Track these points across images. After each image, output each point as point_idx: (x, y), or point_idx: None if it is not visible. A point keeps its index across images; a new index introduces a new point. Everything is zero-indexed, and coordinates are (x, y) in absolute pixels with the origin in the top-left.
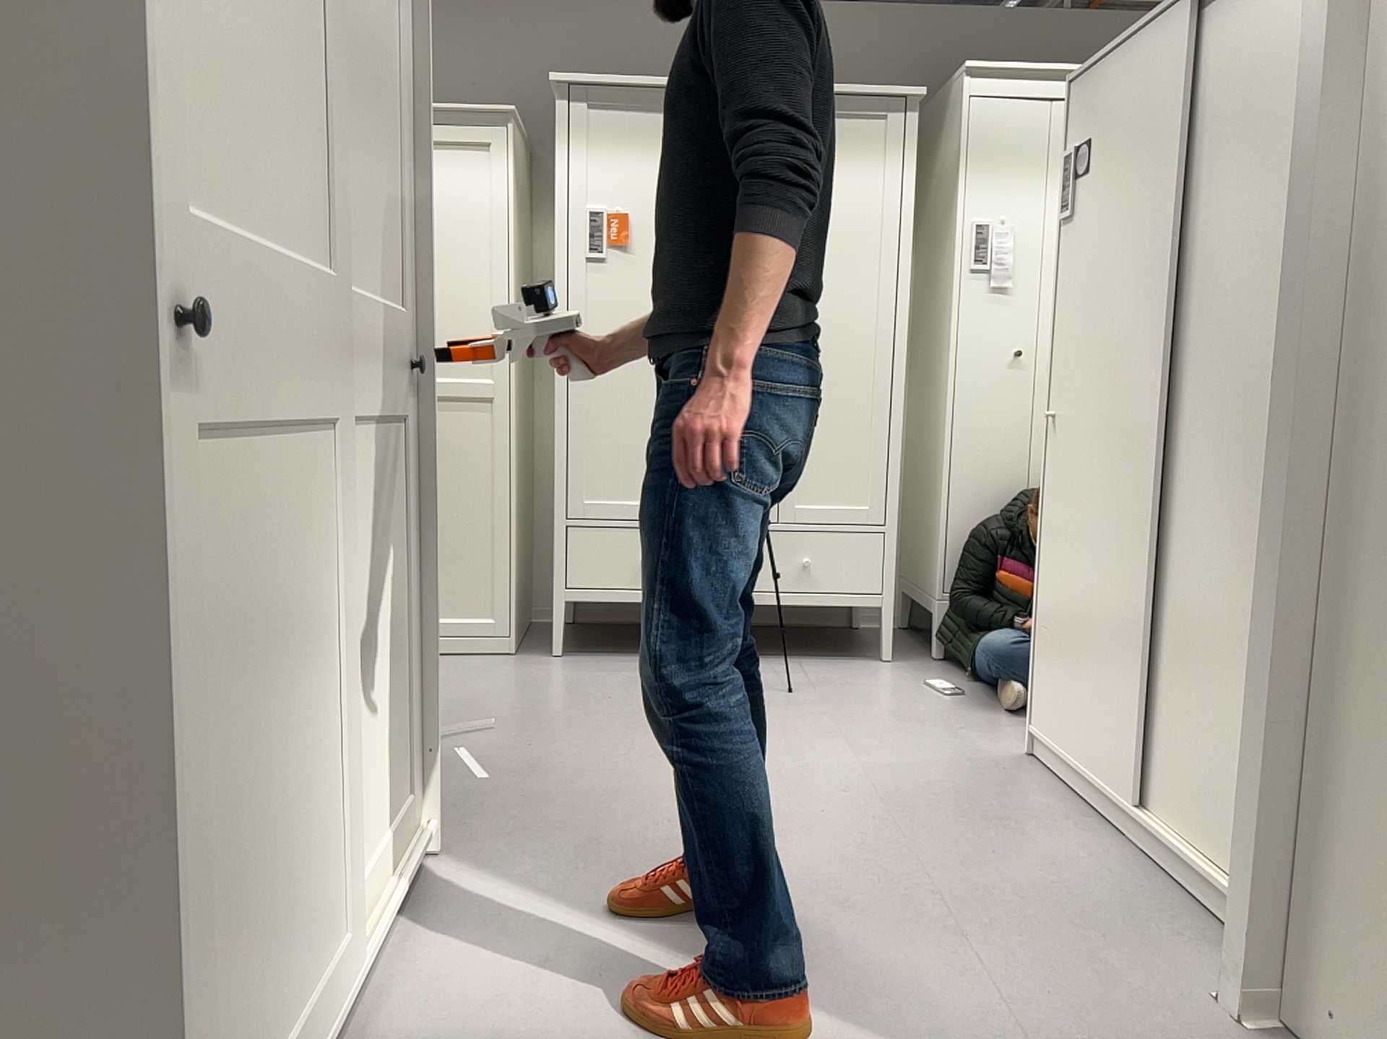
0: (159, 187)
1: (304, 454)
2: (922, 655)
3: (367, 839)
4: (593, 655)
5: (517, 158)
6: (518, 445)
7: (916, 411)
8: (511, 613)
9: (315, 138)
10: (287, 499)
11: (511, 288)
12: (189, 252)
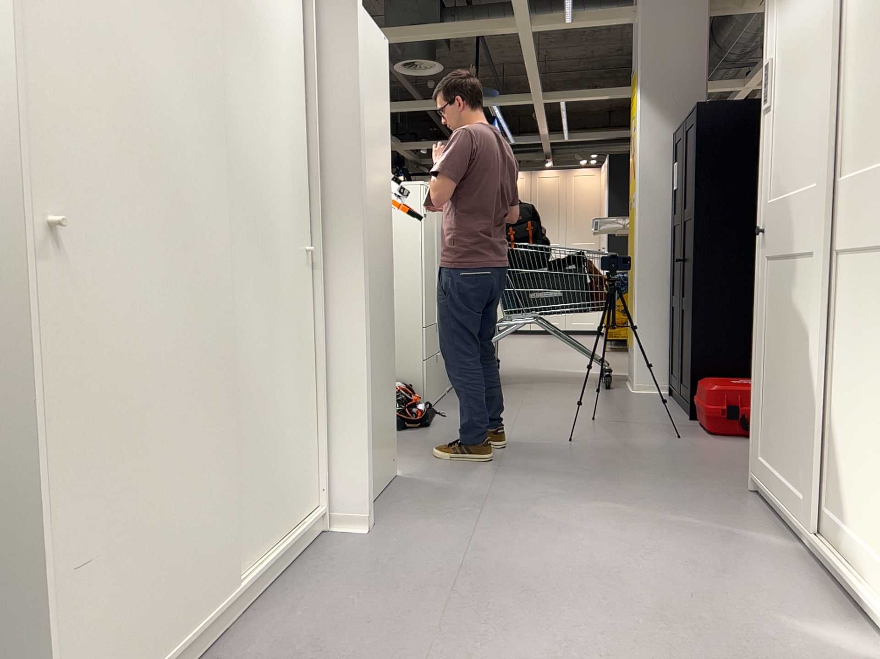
0: (765, 197)
1: (801, 265)
2: None
3: (848, 514)
4: None
5: None
6: None
7: None
8: None
9: (815, 125)
10: (793, 281)
11: None
12: (767, 210)
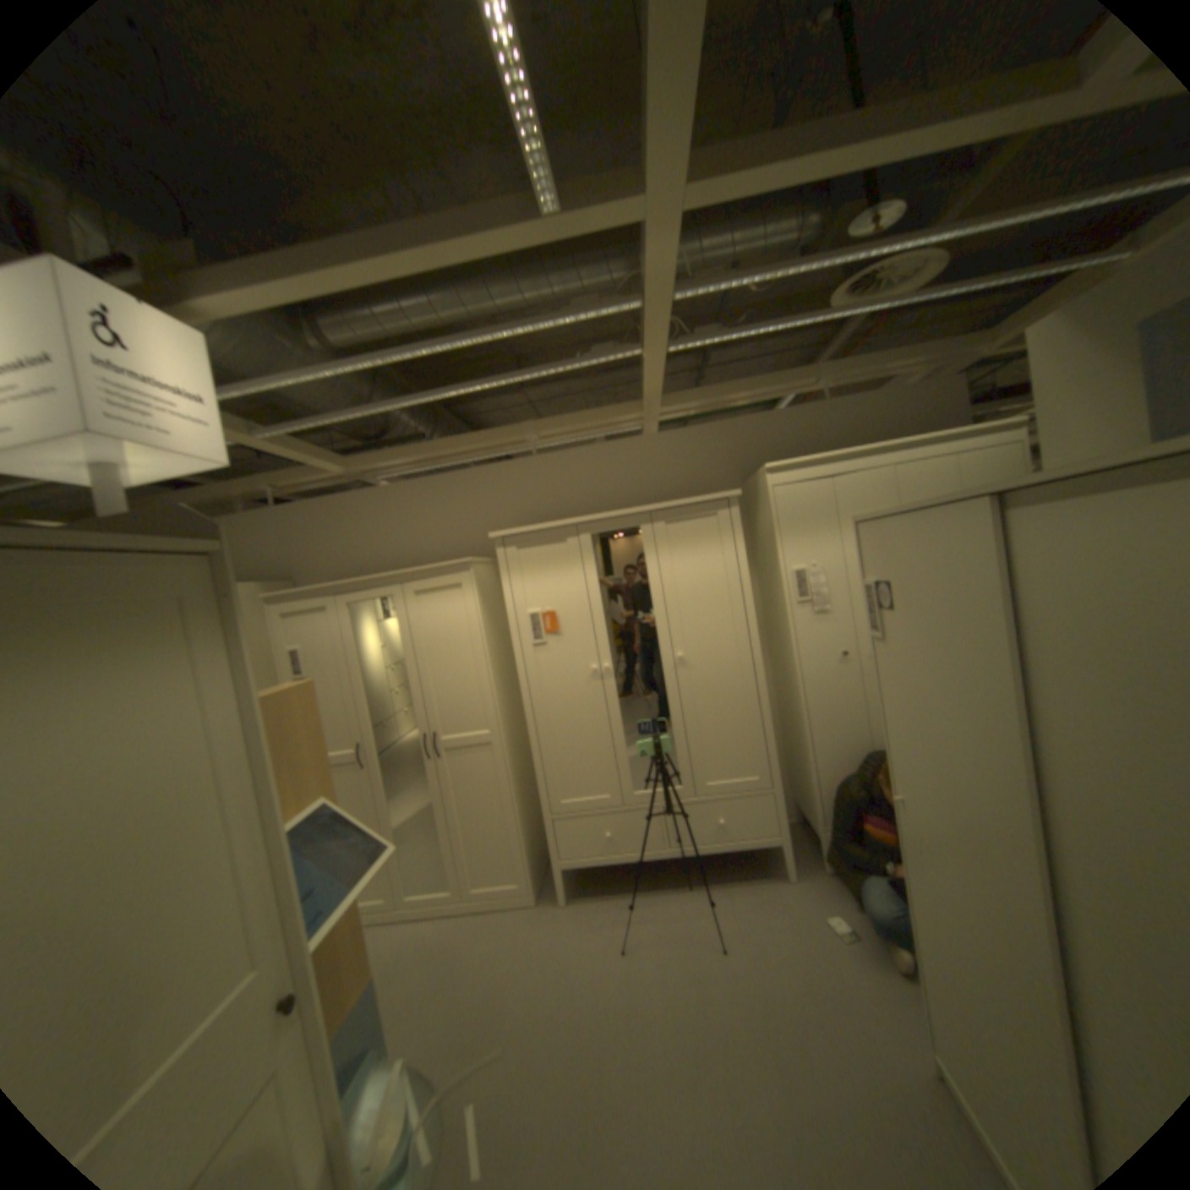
0: None
1: None
2: (816, 868)
3: None
4: (587, 899)
5: (481, 587)
6: (514, 767)
7: (778, 685)
8: (527, 881)
9: None
10: None
11: (490, 672)
12: None
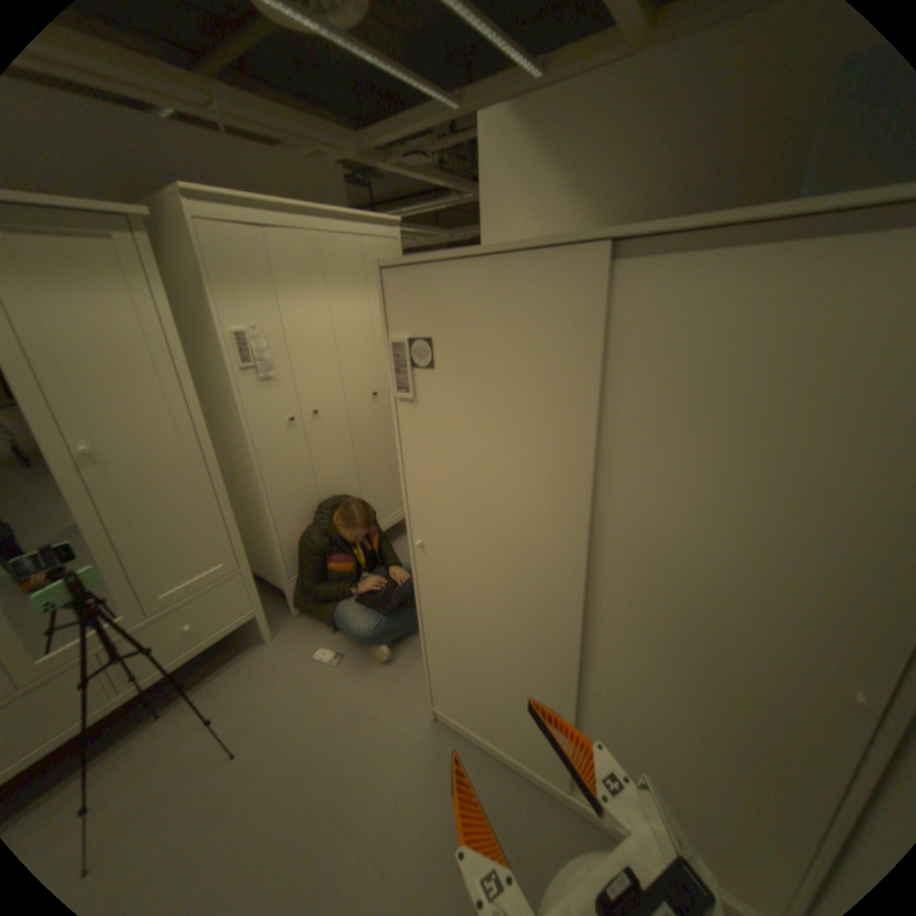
0: None
1: None
2: (281, 615)
3: None
4: None
5: None
6: None
7: (214, 459)
8: None
9: None
10: None
11: None
12: None
